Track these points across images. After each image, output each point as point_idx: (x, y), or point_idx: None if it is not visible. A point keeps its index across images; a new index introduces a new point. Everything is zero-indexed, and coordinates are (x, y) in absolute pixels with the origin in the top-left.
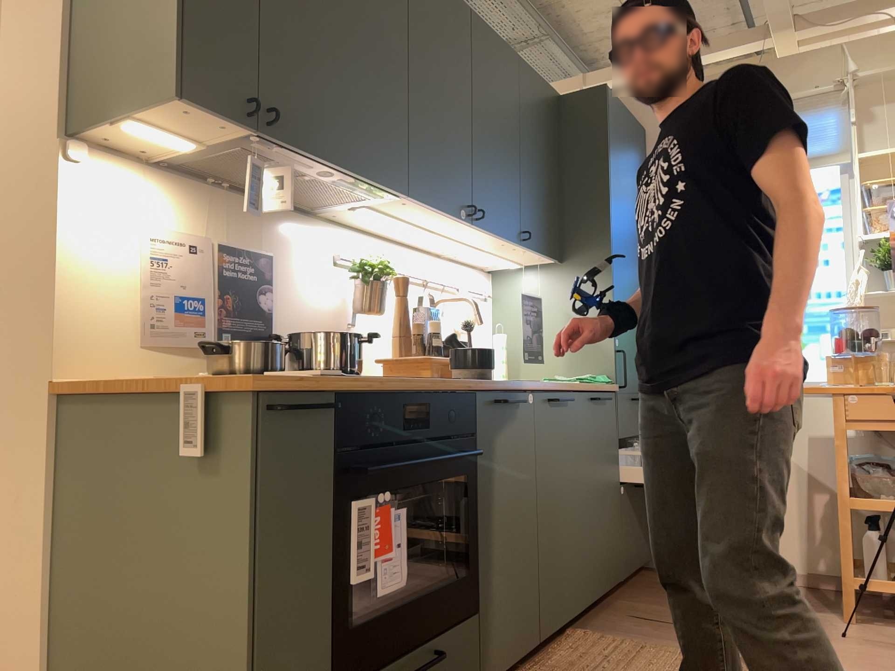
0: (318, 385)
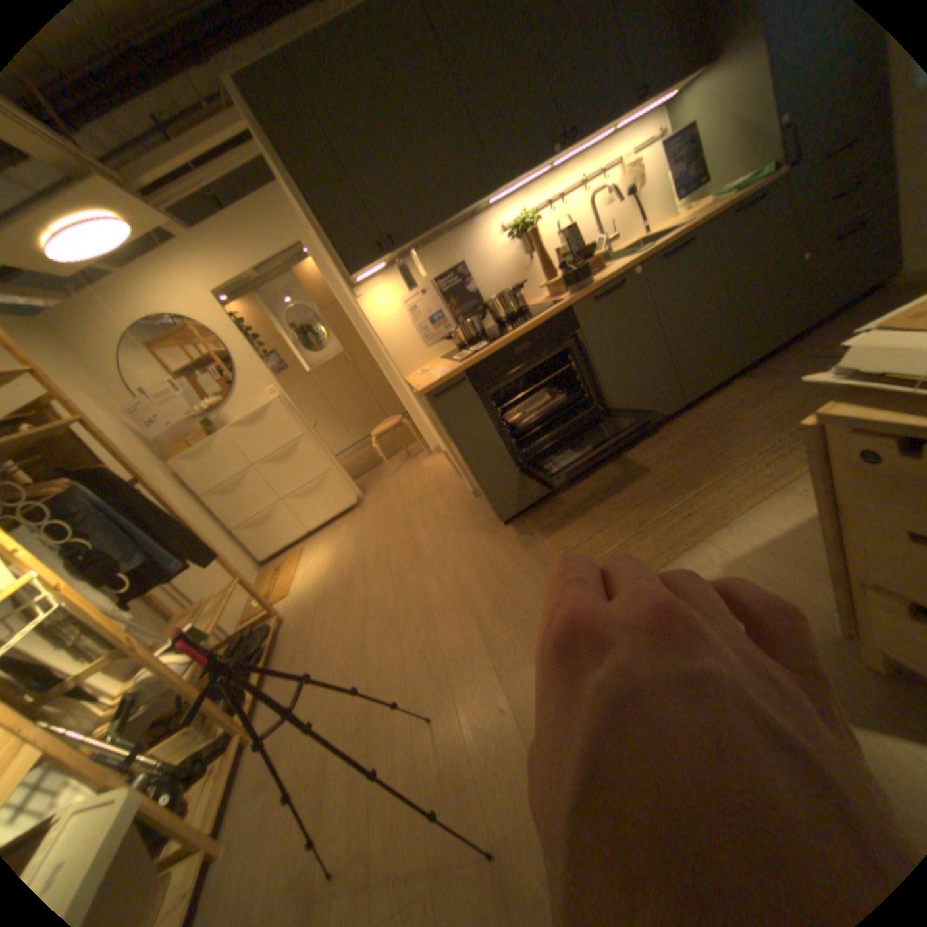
0: (451, 375)
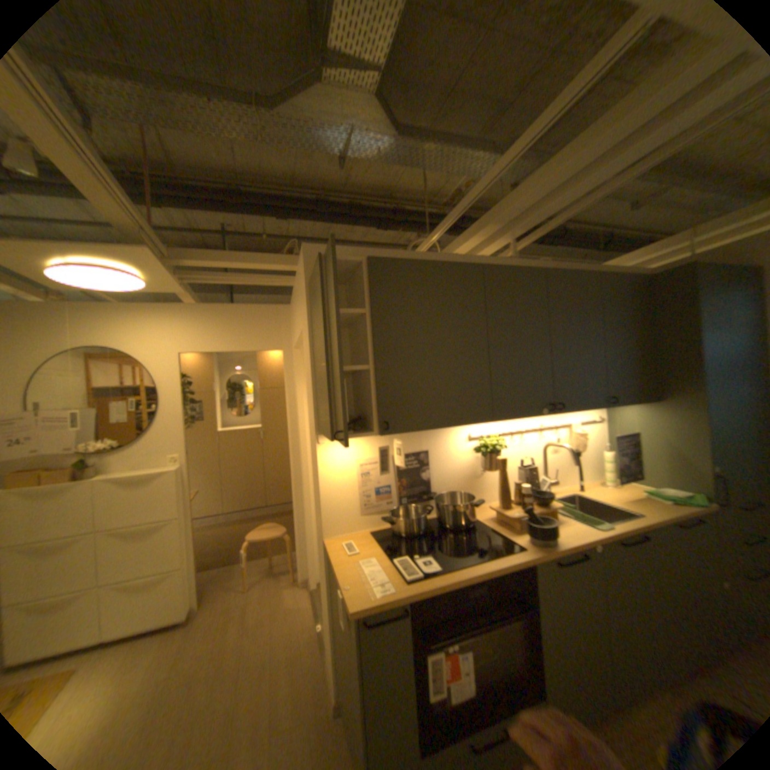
0: (396, 604)
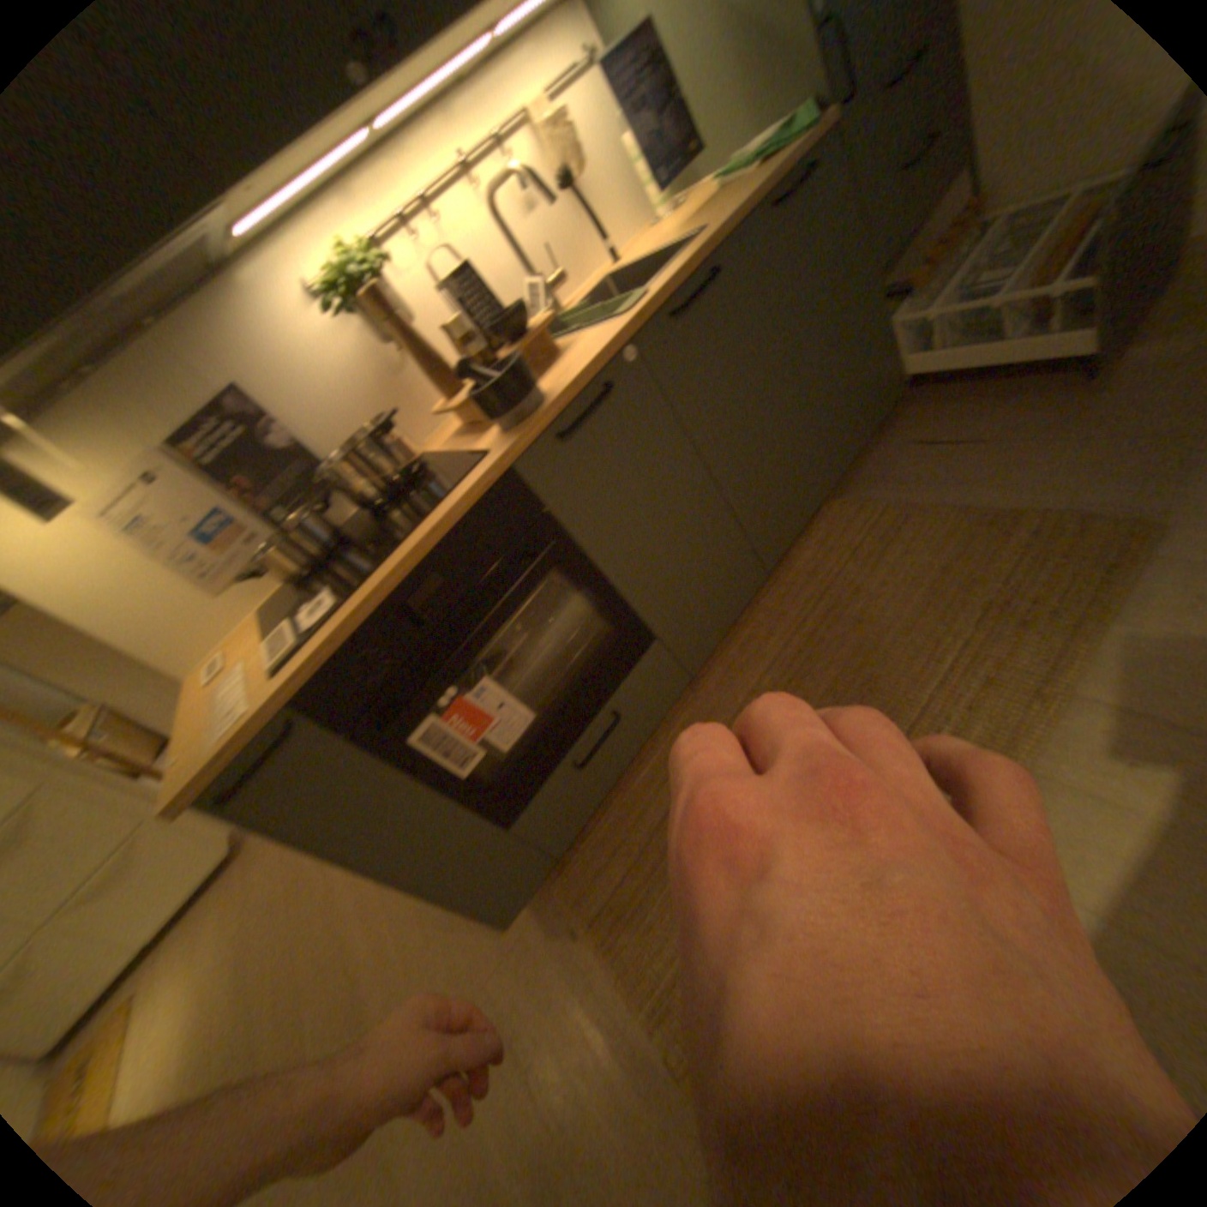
0: (254, 725)
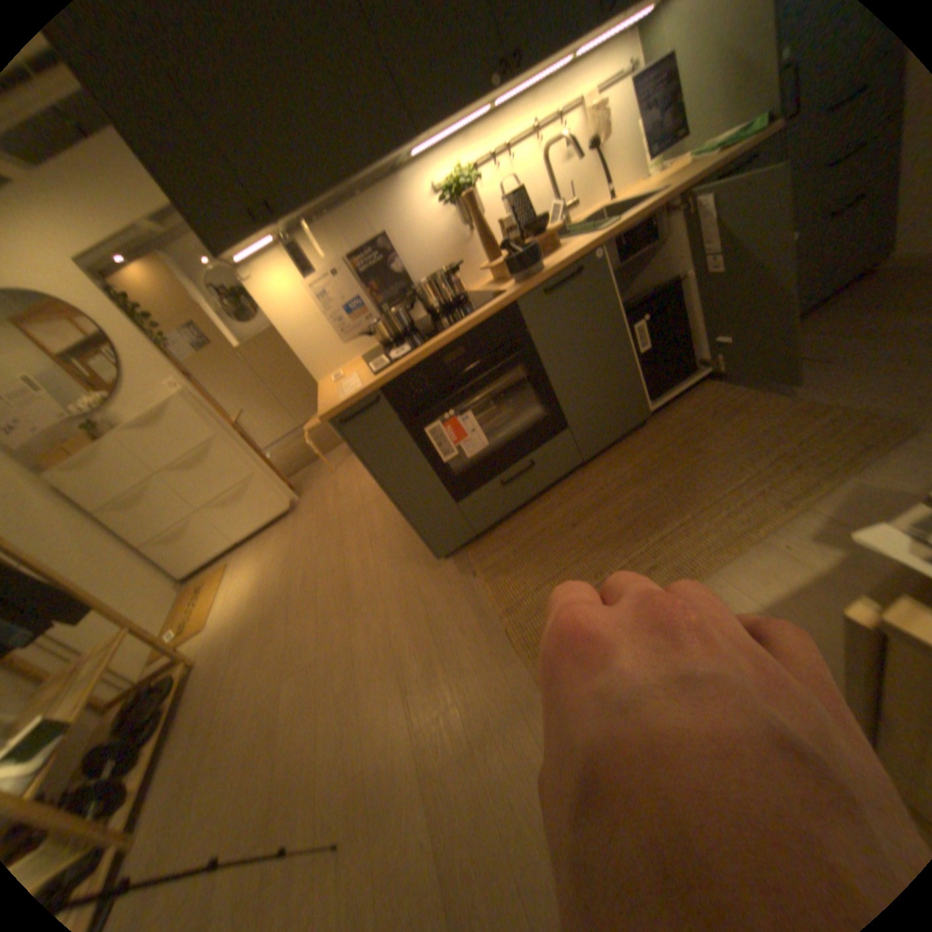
0: (362, 393)
